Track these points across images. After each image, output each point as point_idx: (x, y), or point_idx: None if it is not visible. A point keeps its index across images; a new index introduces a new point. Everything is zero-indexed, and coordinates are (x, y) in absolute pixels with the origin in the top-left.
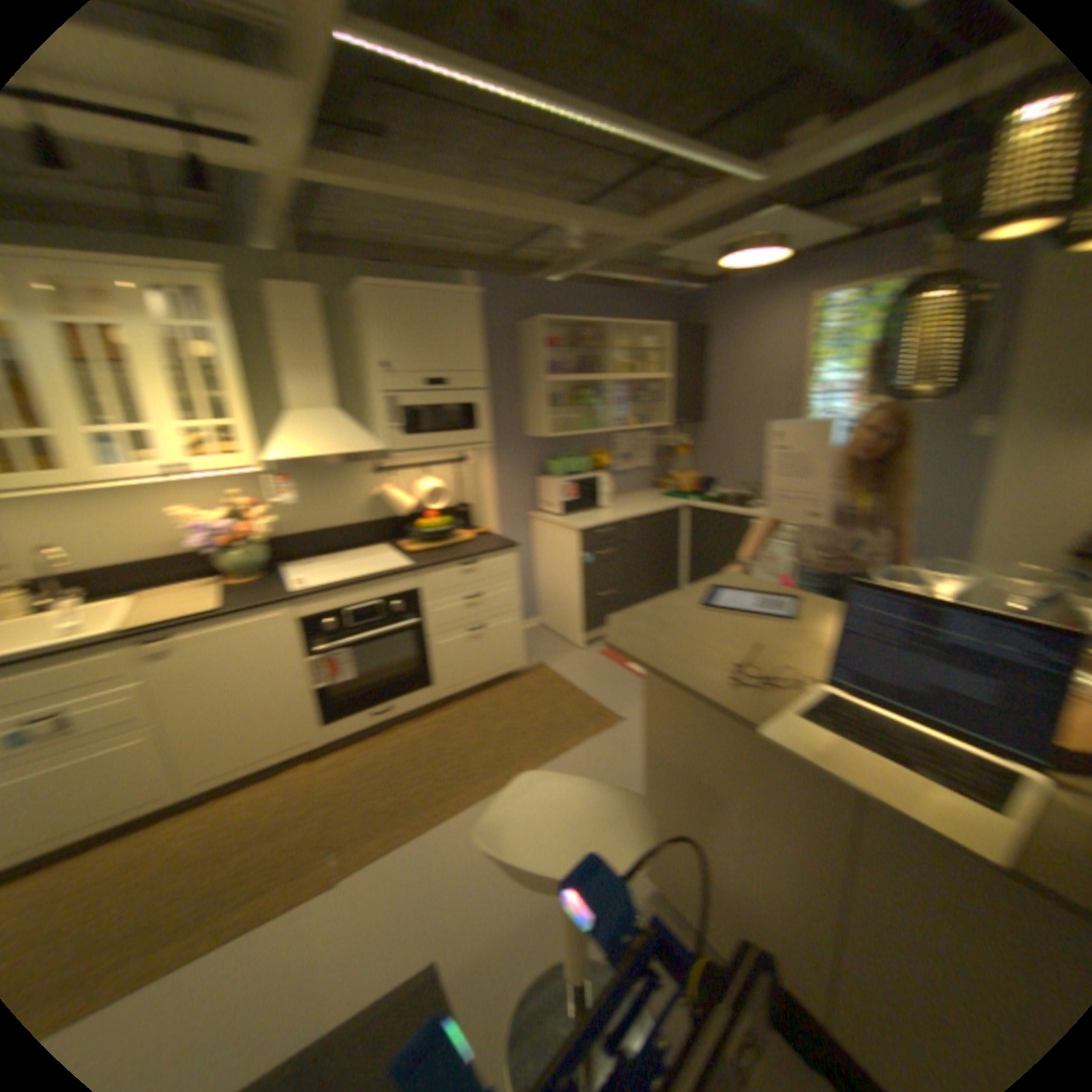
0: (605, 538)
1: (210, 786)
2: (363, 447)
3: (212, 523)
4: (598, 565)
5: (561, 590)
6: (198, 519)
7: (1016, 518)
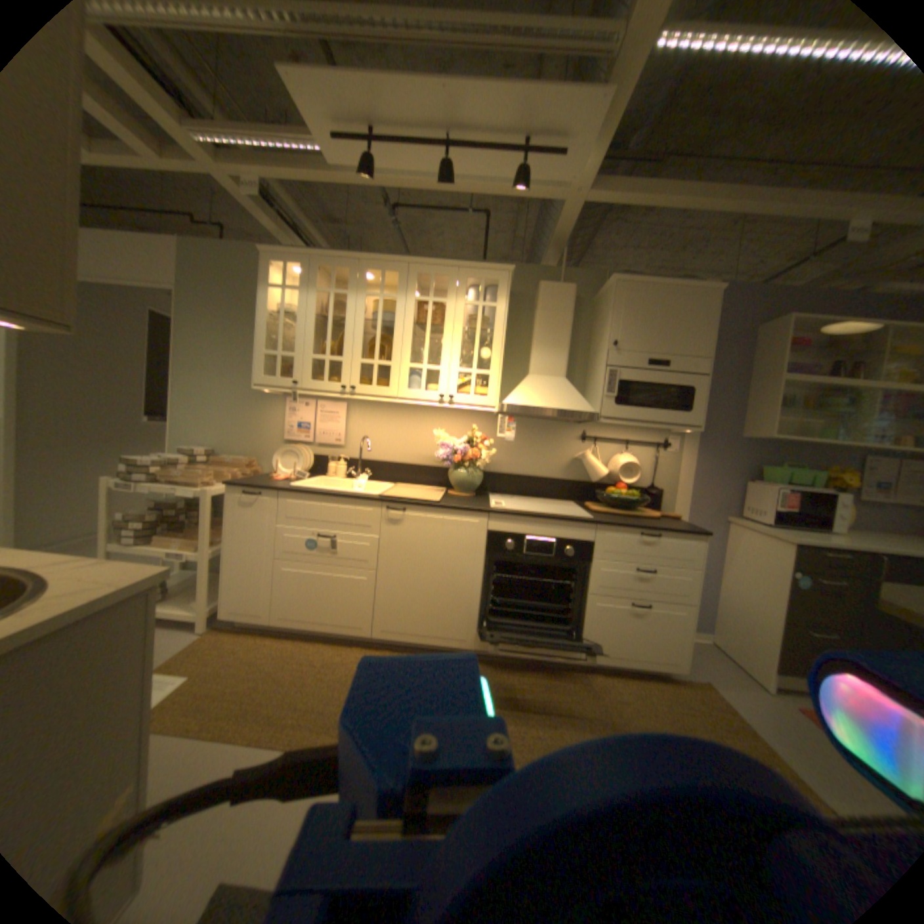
0: (841, 566)
1: (393, 637)
2: (581, 407)
3: (458, 446)
4: (822, 596)
5: (758, 612)
6: (451, 441)
7: None
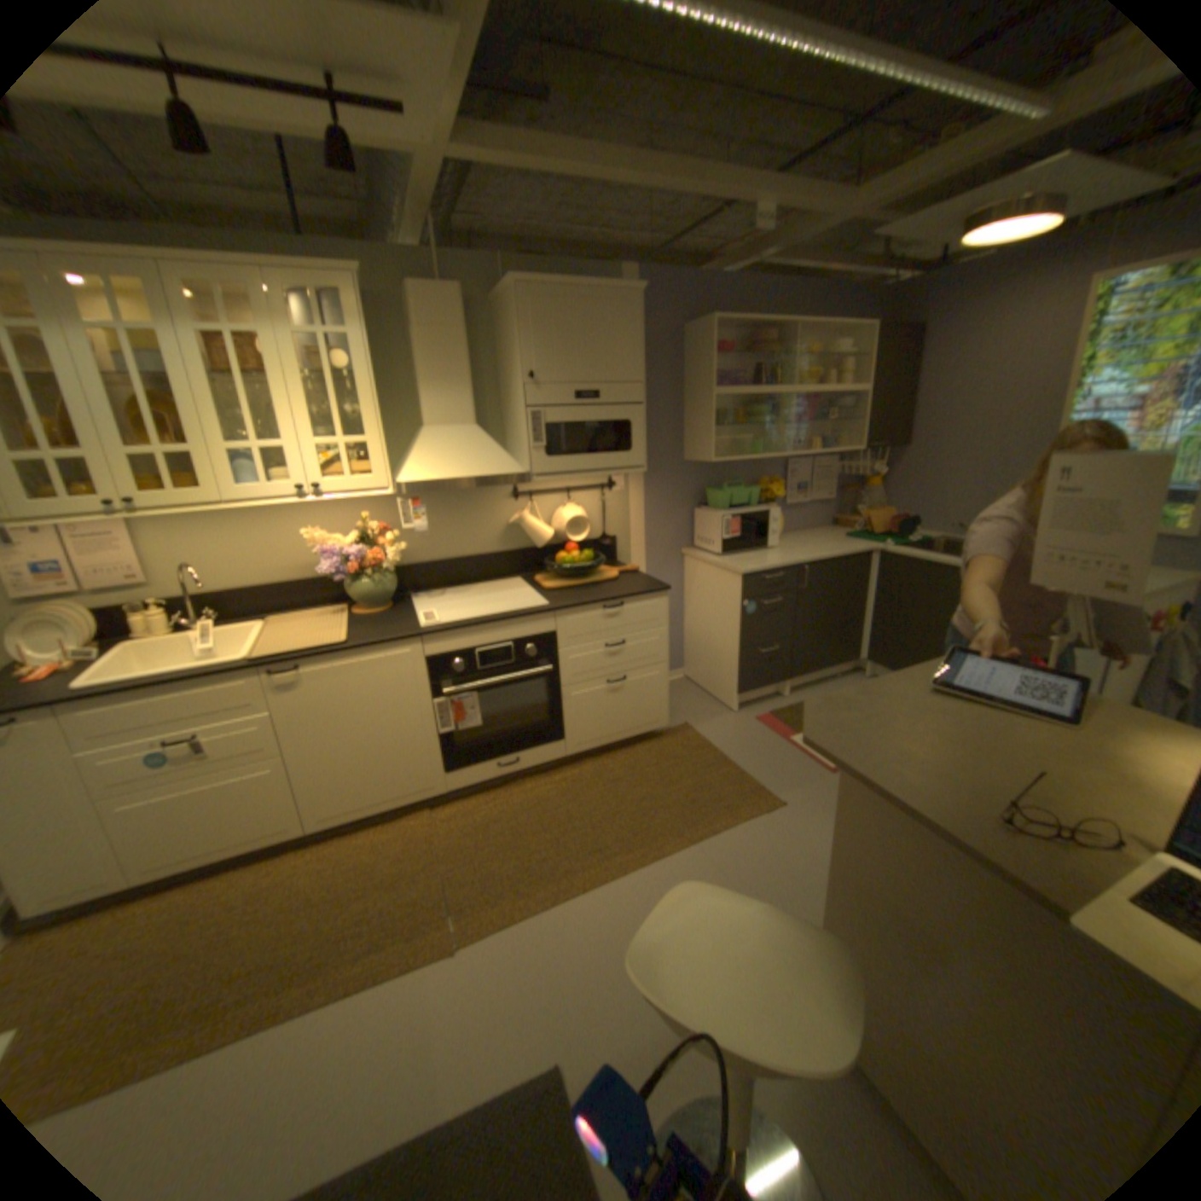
0: (777, 585)
1: (339, 822)
2: (508, 470)
3: (351, 547)
4: (766, 617)
5: (719, 643)
6: (338, 542)
7: None
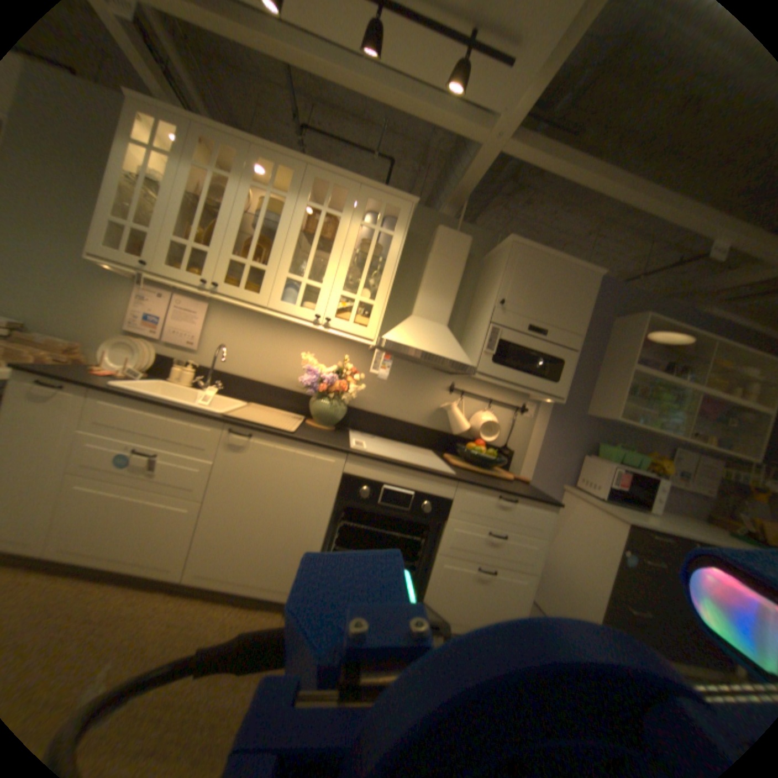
0: (663, 549)
1: (208, 586)
2: (460, 359)
3: (326, 376)
4: (645, 576)
5: (584, 582)
6: (319, 370)
7: None
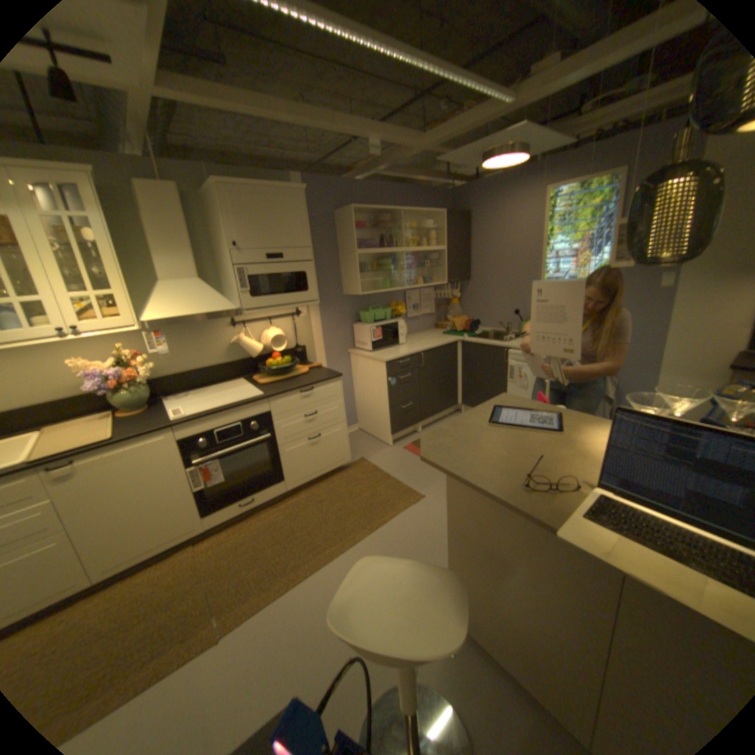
0: (406, 366)
1: (119, 569)
2: (224, 307)
3: (109, 369)
4: (402, 386)
5: (376, 405)
6: (97, 367)
7: (690, 343)
